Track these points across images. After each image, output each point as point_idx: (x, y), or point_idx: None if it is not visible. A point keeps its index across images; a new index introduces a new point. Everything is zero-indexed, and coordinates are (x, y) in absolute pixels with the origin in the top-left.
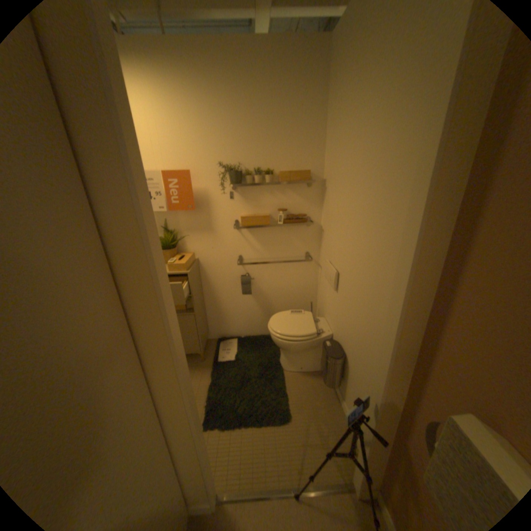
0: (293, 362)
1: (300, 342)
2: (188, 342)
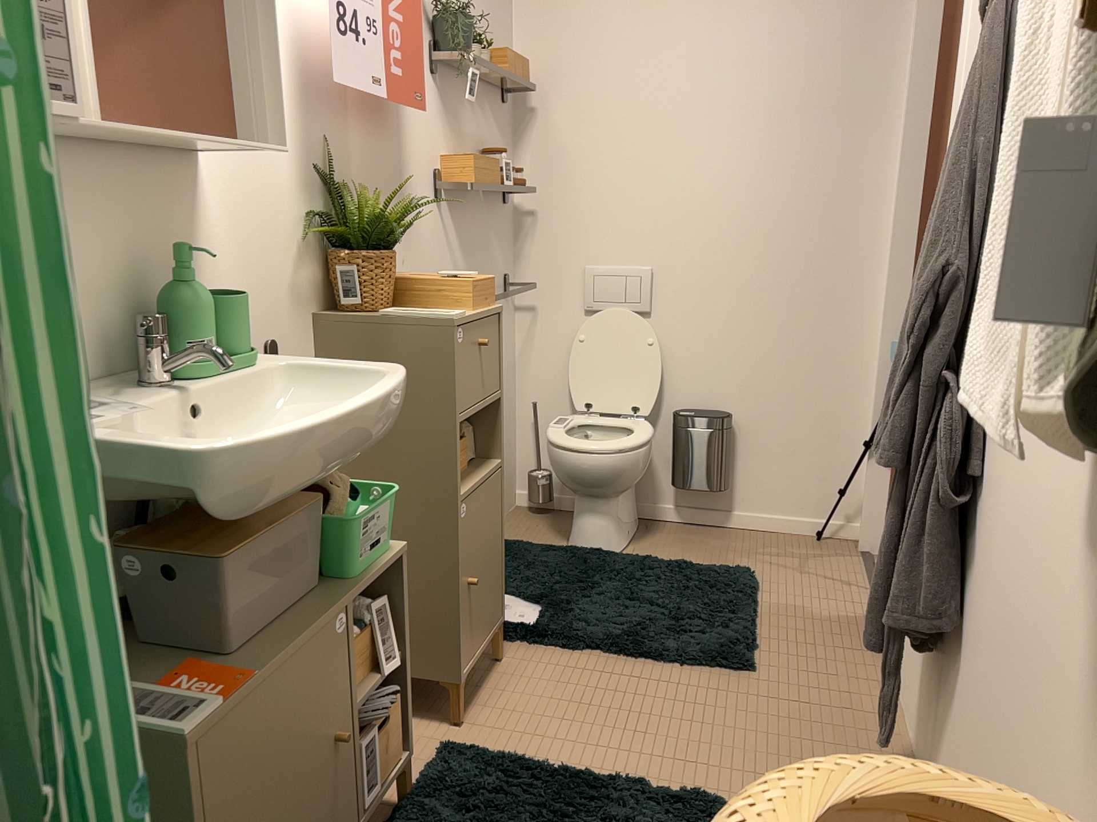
0: (620, 523)
1: (650, 442)
2: (492, 587)
